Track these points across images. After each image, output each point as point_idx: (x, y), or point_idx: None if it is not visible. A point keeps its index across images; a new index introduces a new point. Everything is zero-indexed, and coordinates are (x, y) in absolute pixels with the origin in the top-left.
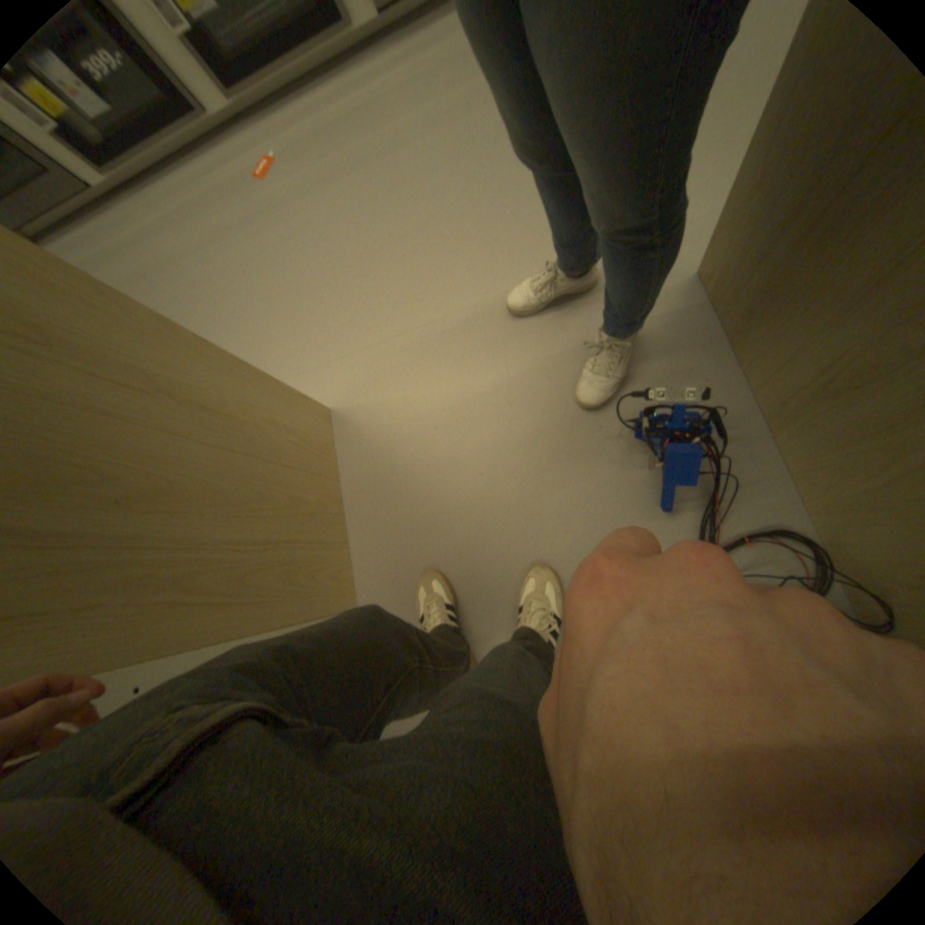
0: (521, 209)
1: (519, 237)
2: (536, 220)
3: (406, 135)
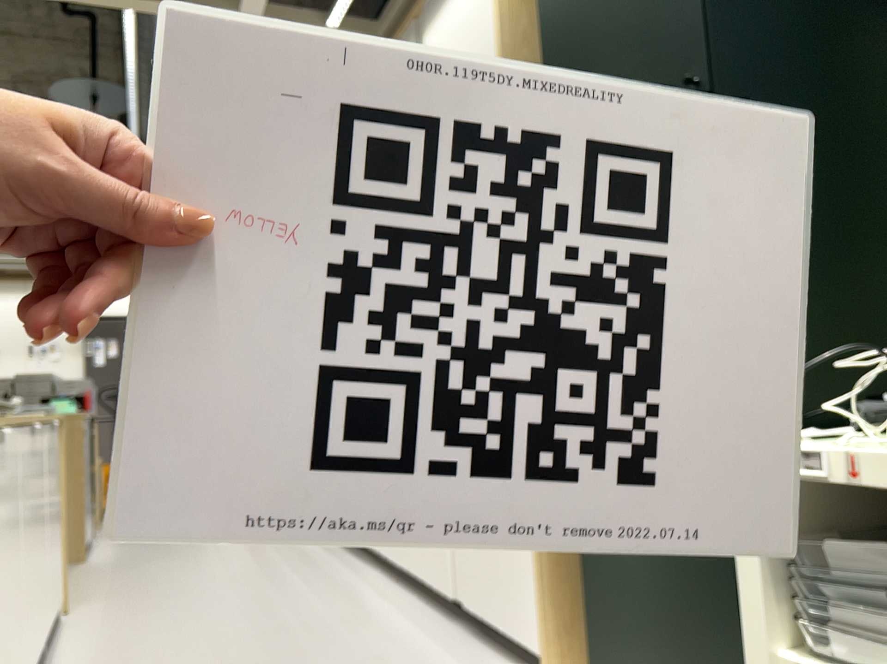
0: (163, 582)
1: (144, 584)
2: (150, 586)
3: (256, 556)
